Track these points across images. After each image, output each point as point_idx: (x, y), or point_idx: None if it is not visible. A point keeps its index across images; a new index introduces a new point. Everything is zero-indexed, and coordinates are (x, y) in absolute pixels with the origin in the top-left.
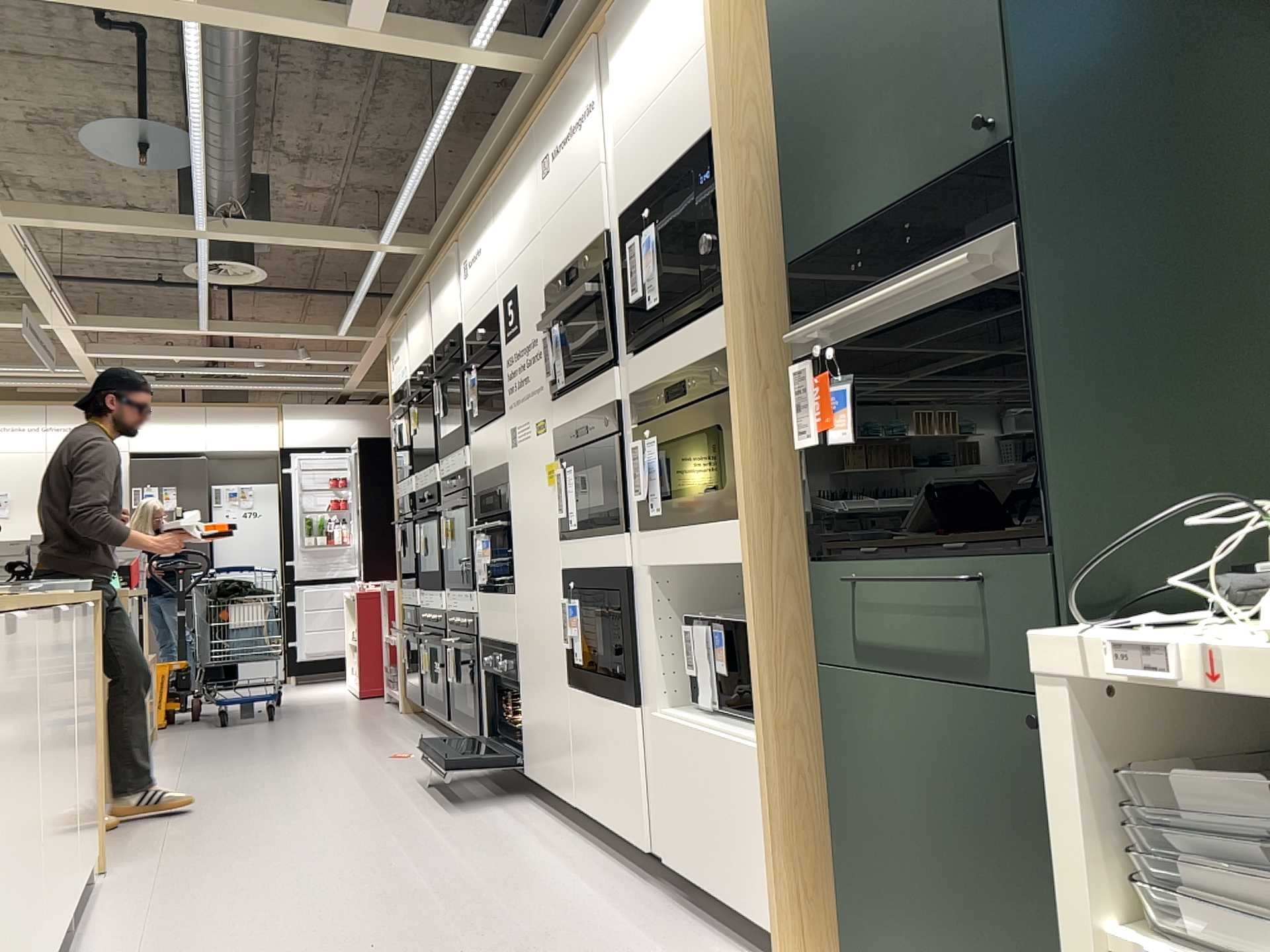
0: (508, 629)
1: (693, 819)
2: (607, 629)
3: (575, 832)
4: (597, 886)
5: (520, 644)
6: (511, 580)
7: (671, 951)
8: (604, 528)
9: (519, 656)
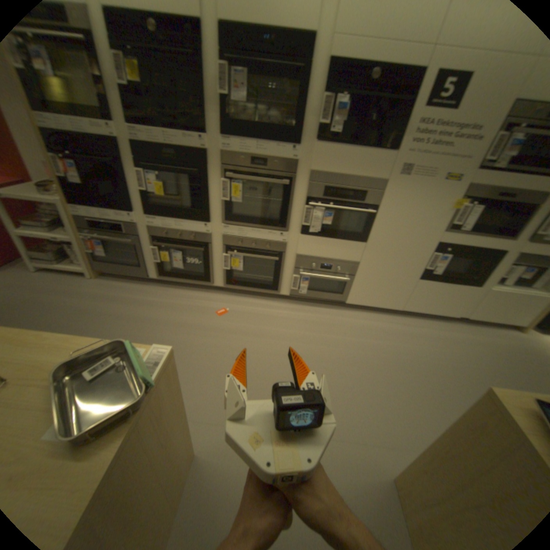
0: (349, 255)
1: (498, 310)
2: (472, 266)
3: (394, 316)
4: (451, 332)
5: (364, 262)
6: (364, 236)
7: (503, 339)
8: (496, 235)
9: (360, 266)
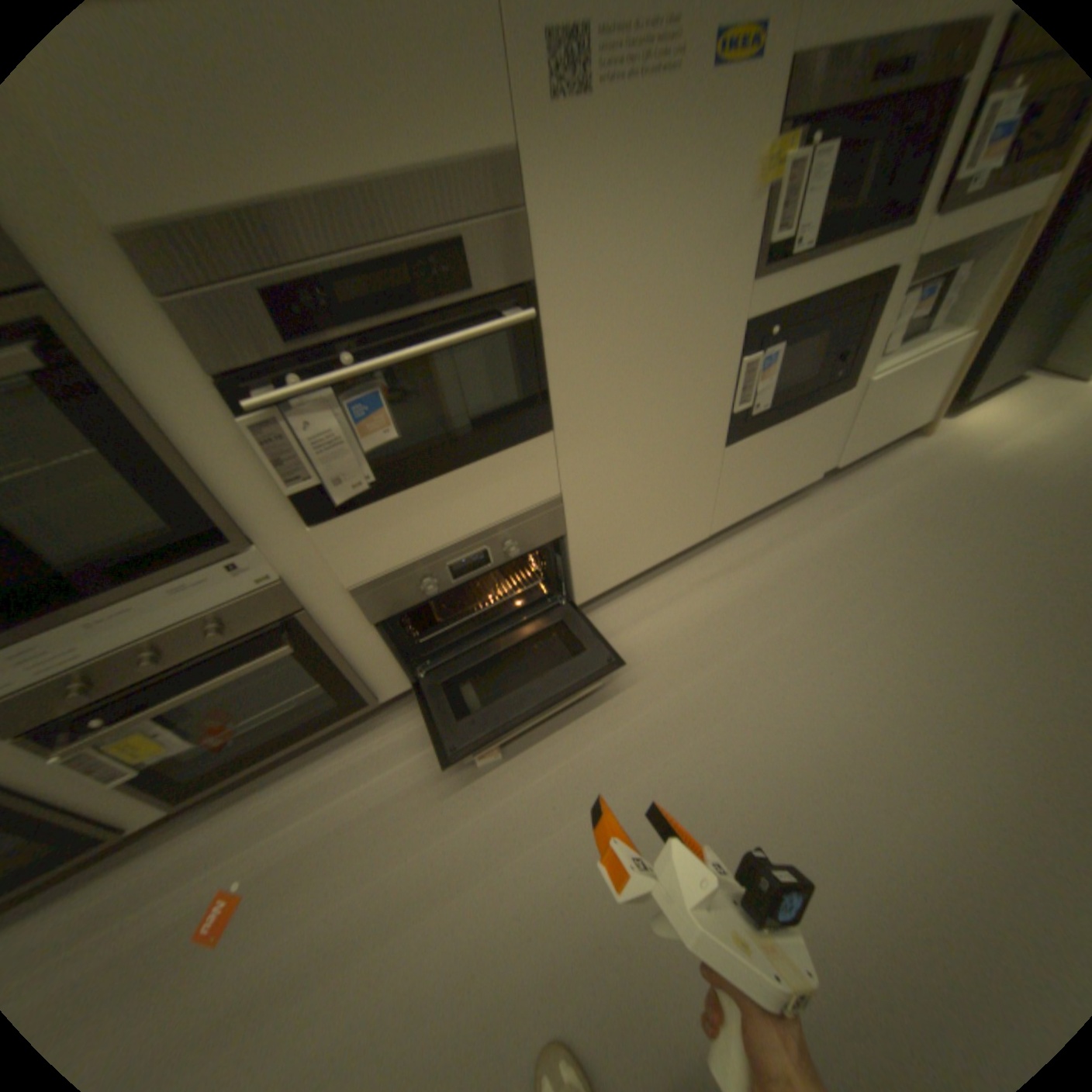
0: (518, 496)
1: (885, 420)
2: (829, 348)
3: (694, 558)
4: (820, 522)
5: (572, 488)
6: (536, 415)
7: (911, 475)
8: (872, 230)
9: (565, 505)
